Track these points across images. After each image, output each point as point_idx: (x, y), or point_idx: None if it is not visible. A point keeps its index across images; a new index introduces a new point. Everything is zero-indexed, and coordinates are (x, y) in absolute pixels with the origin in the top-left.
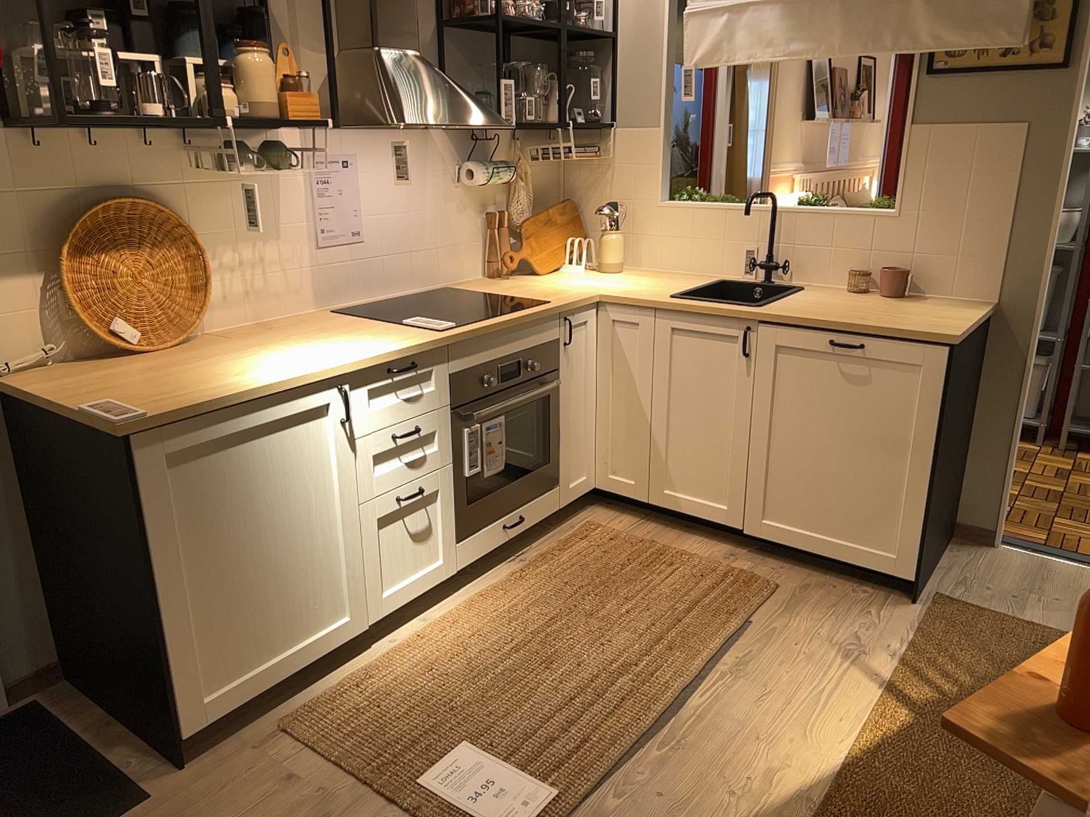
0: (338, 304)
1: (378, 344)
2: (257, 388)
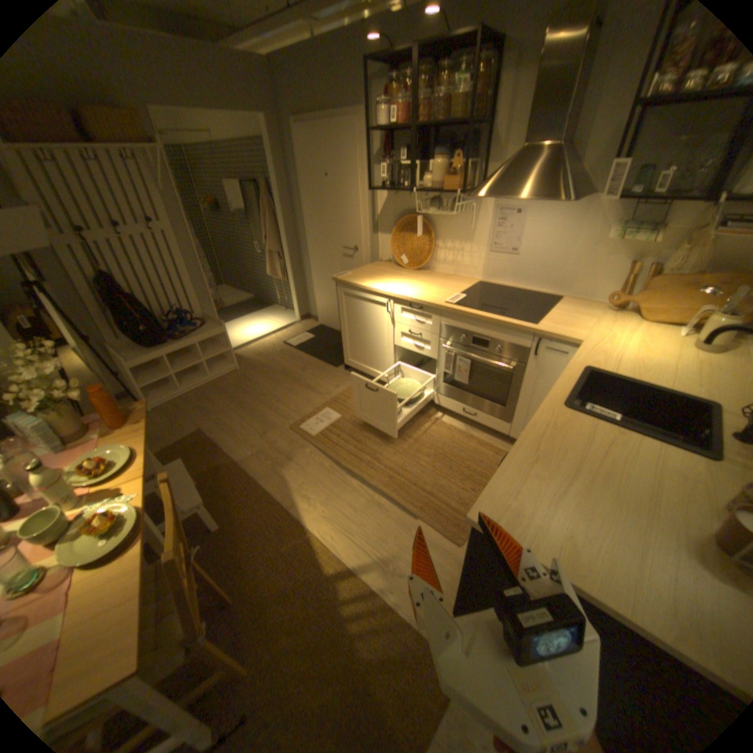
0: (494, 280)
1: (419, 294)
2: (363, 285)
